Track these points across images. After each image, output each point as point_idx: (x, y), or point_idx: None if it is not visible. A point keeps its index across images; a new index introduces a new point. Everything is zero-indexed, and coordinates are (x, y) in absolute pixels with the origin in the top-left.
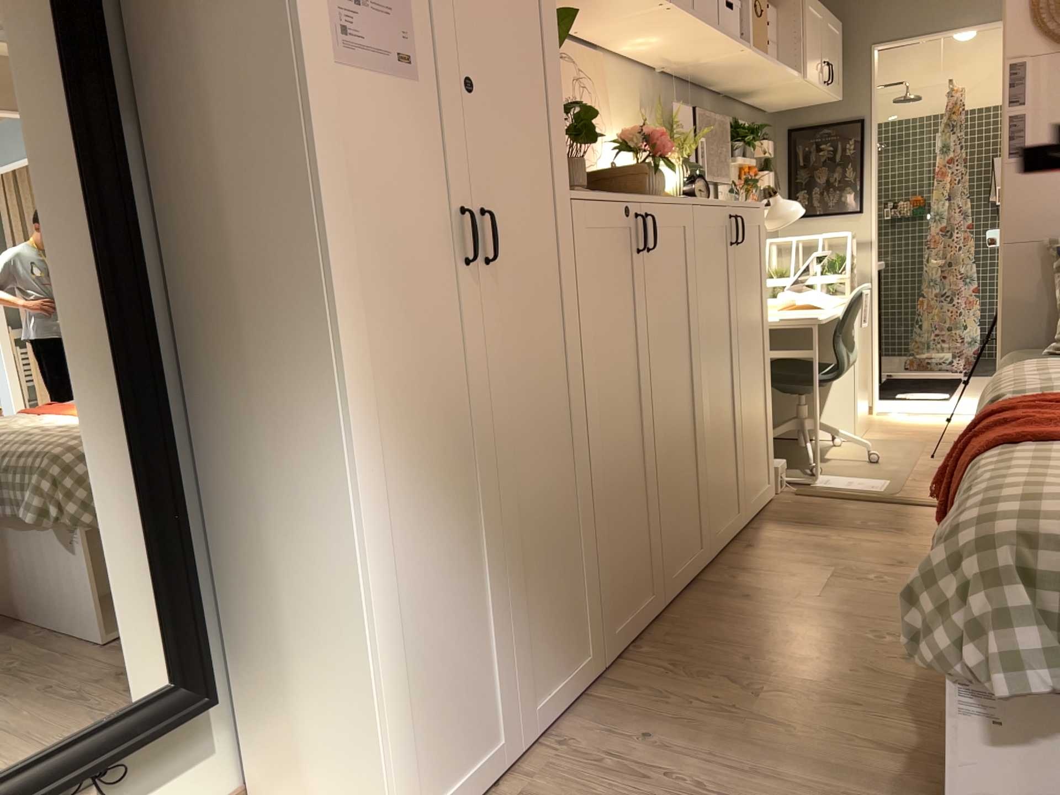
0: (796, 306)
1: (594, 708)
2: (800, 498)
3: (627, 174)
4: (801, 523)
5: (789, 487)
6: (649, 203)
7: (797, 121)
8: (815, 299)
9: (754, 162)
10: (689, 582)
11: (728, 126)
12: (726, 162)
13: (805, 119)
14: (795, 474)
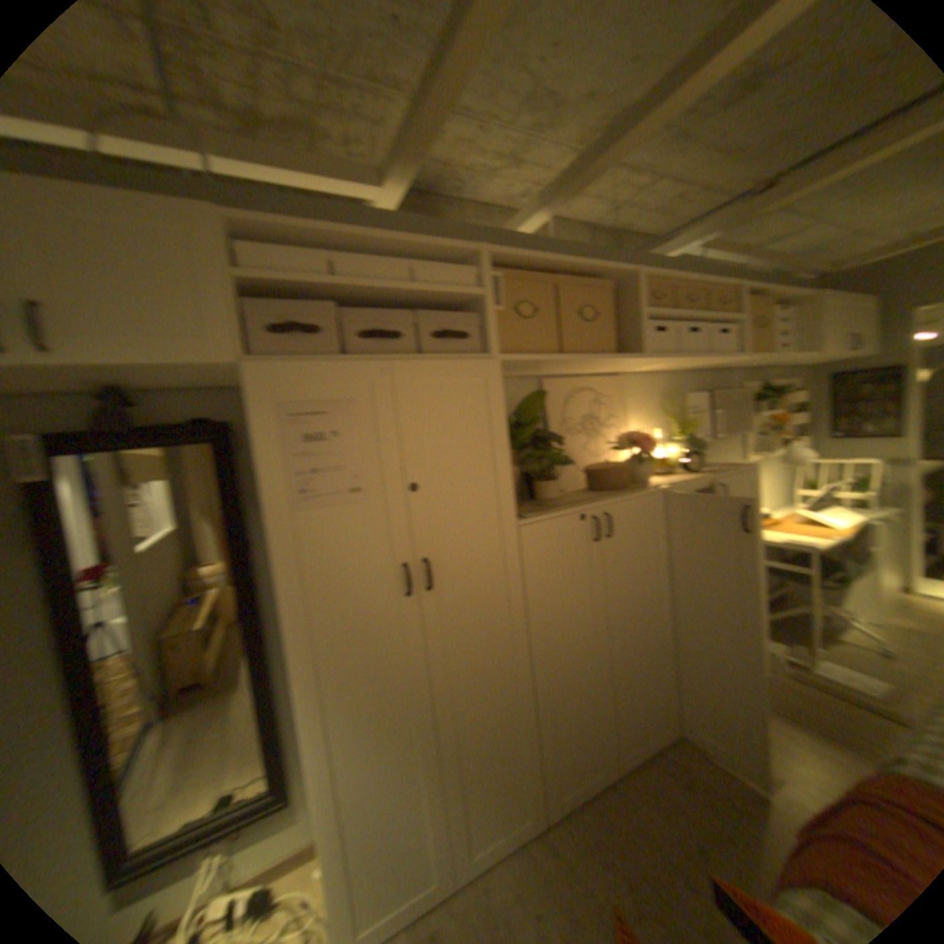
0: (816, 524)
1: (528, 862)
2: (795, 687)
3: (612, 476)
4: (782, 719)
5: (790, 672)
6: (614, 506)
7: (842, 369)
8: (833, 522)
9: (793, 407)
10: (657, 755)
11: (763, 389)
12: (753, 420)
13: (850, 368)
14: (803, 657)
